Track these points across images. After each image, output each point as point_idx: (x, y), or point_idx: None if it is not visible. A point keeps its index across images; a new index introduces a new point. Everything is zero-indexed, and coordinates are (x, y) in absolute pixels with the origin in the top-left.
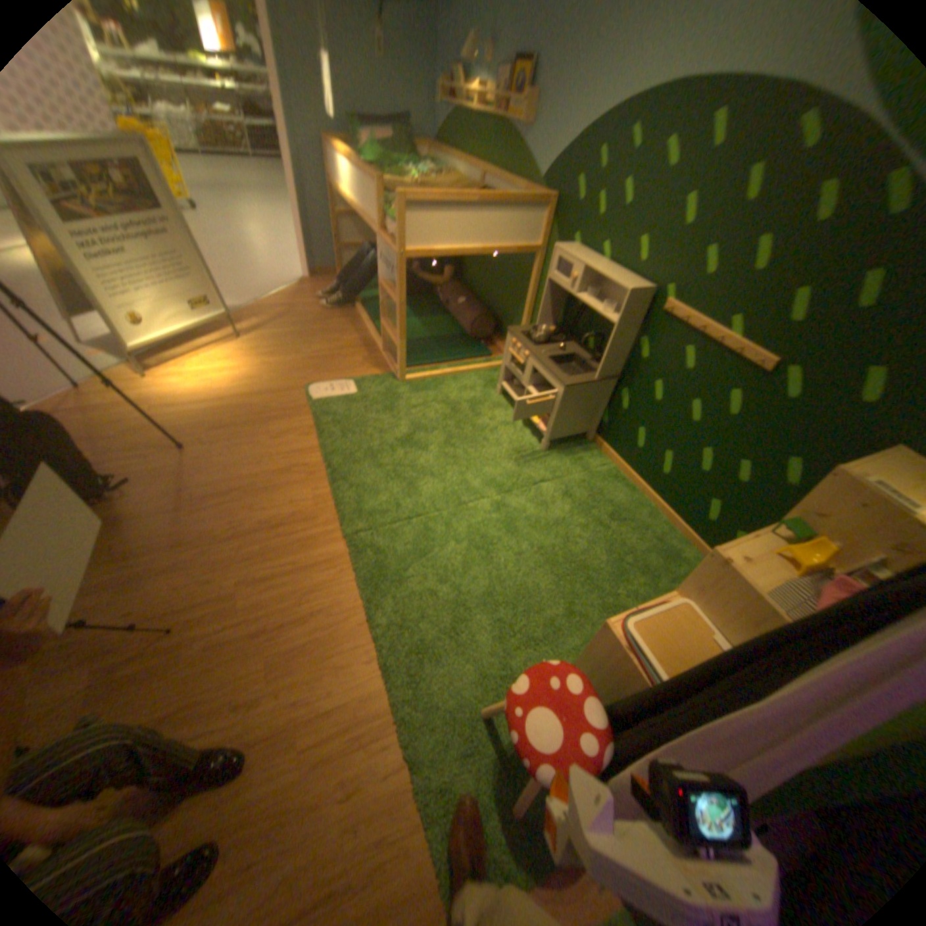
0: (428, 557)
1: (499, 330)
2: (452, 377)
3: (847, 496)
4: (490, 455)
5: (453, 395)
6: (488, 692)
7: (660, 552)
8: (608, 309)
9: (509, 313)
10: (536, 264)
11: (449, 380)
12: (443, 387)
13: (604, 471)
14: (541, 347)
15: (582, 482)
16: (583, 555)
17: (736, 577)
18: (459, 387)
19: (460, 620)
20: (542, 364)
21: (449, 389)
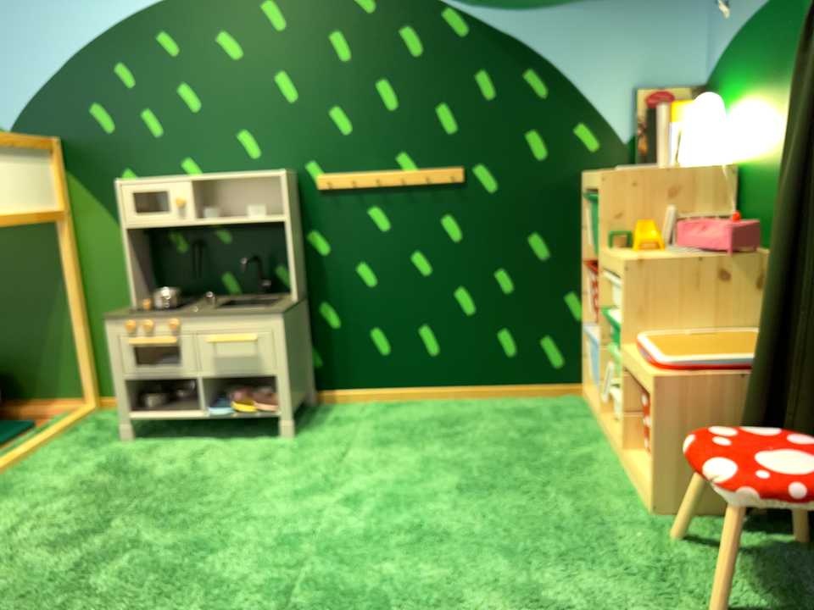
0: (397, 606)
1: (8, 390)
2: (10, 470)
3: (622, 184)
4: (241, 482)
5: (54, 482)
6: (685, 602)
7: (516, 415)
8: (252, 217)
9: (25, 346)
10: (64, 236)
11: (12, 476)
12: (16, 486)
13: (372, 411)
14: (181, 310)
15: (374, 428)
16: (490, 461)
17: (658, 260)
18: (48, 471)
19: (547, 598)
20: (221, 312)
21: (34, 481)
